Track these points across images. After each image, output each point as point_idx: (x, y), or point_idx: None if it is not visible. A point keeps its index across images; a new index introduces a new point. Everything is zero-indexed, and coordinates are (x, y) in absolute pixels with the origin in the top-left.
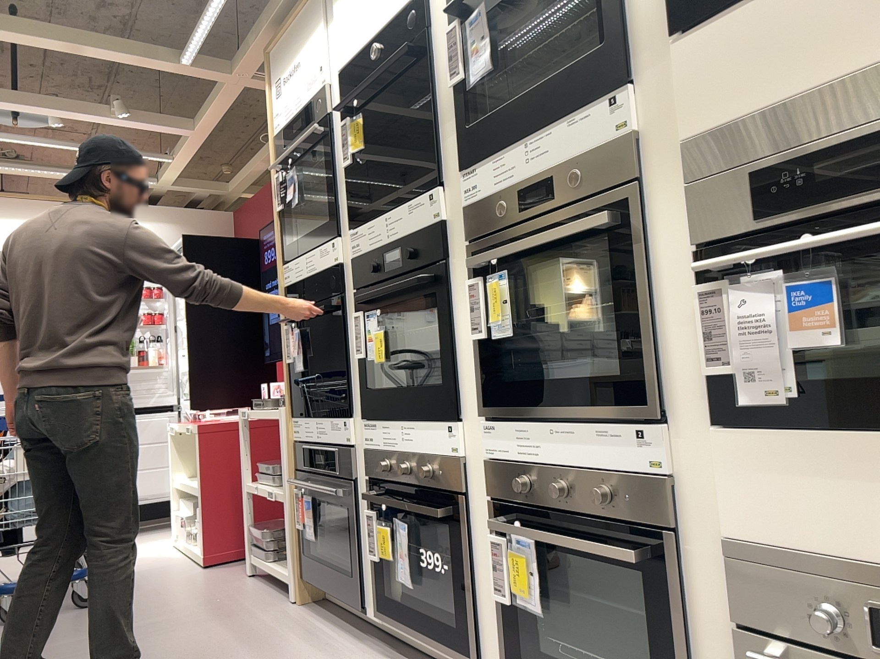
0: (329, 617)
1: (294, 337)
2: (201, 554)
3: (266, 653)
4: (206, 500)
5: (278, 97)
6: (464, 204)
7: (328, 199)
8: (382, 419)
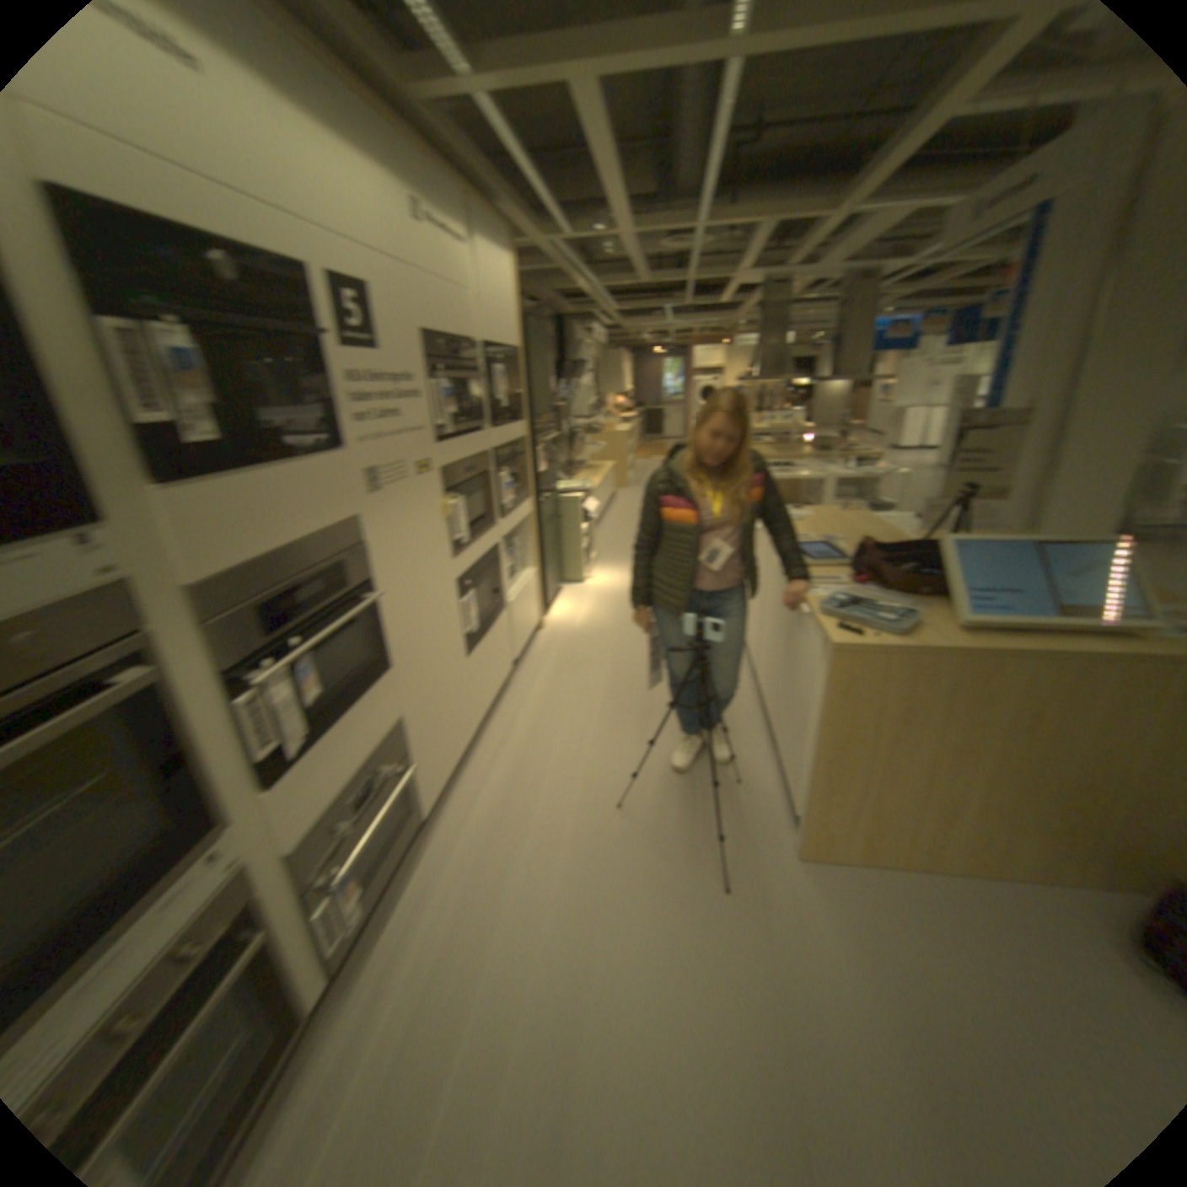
0: None
1: None
2: None
3: None
4: None
5: None
6: None
7: None
8: None
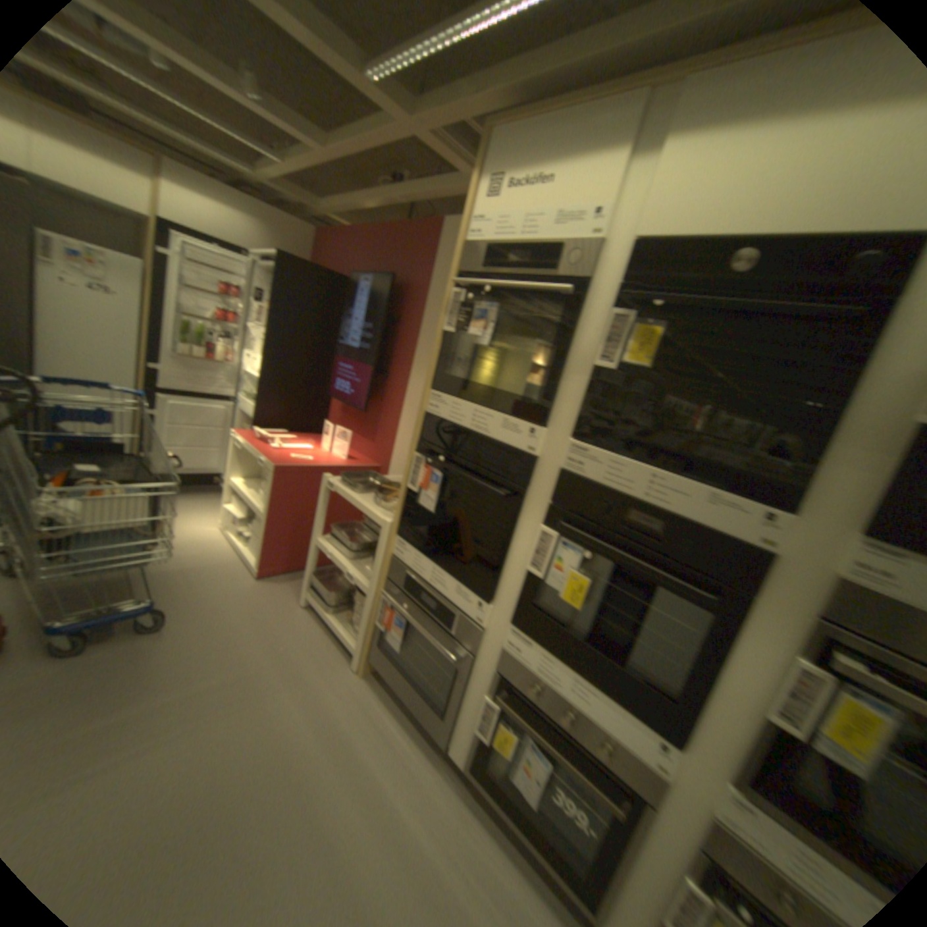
0: (393, 711)
1: (429, 475)
2: (253, 569)
3: (352, 777)
4: (267, 530)
5: (491, 195)
6: (843, 573)
7: (522, 358)
8: (547, 649)
